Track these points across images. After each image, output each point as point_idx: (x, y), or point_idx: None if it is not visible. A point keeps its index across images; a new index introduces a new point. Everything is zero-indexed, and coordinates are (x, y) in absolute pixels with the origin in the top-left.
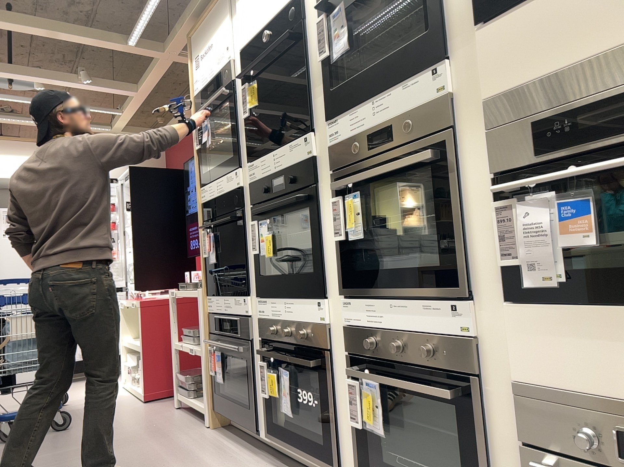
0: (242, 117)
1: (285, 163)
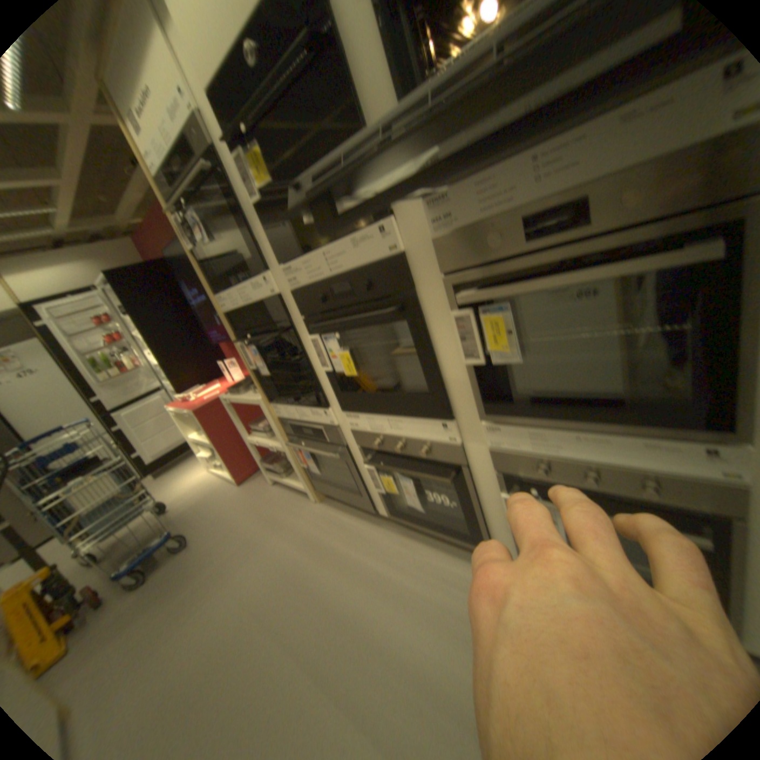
0: (249, 202)
1: (352, 265)
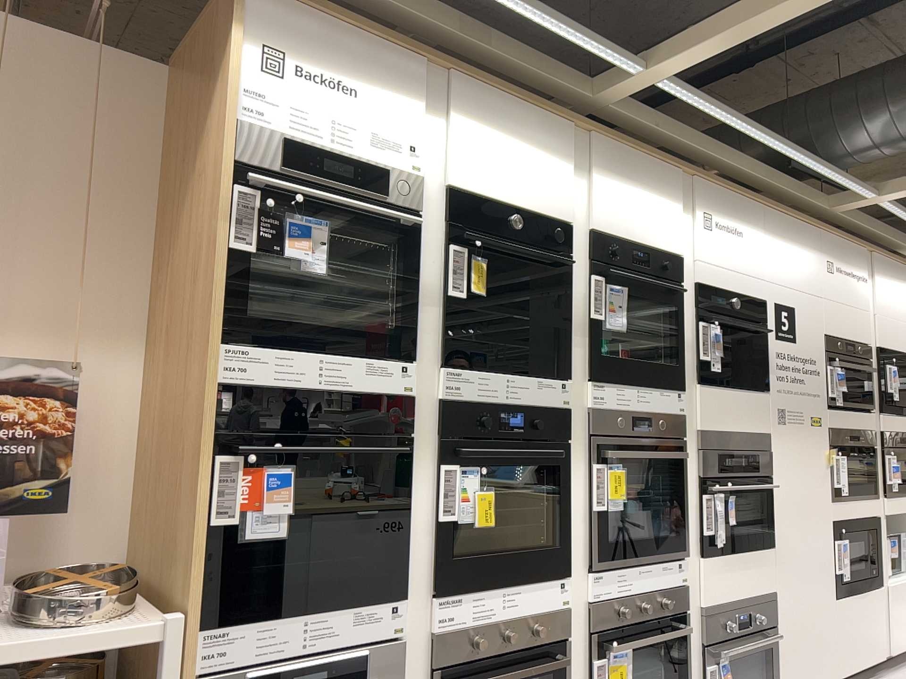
0: (432, 287)
1: (526, 398)
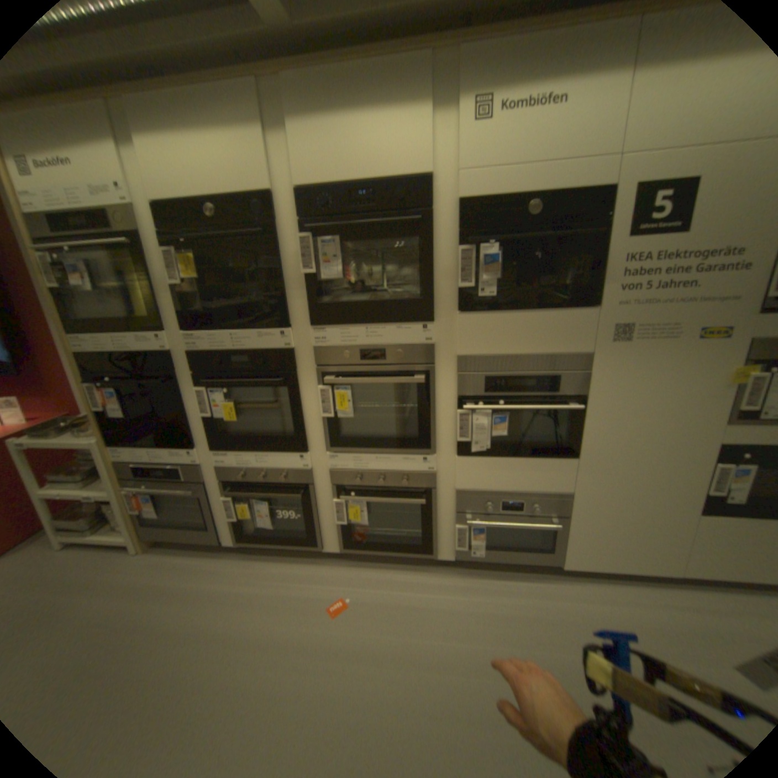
0: (161, 280)
1: (252, 348)
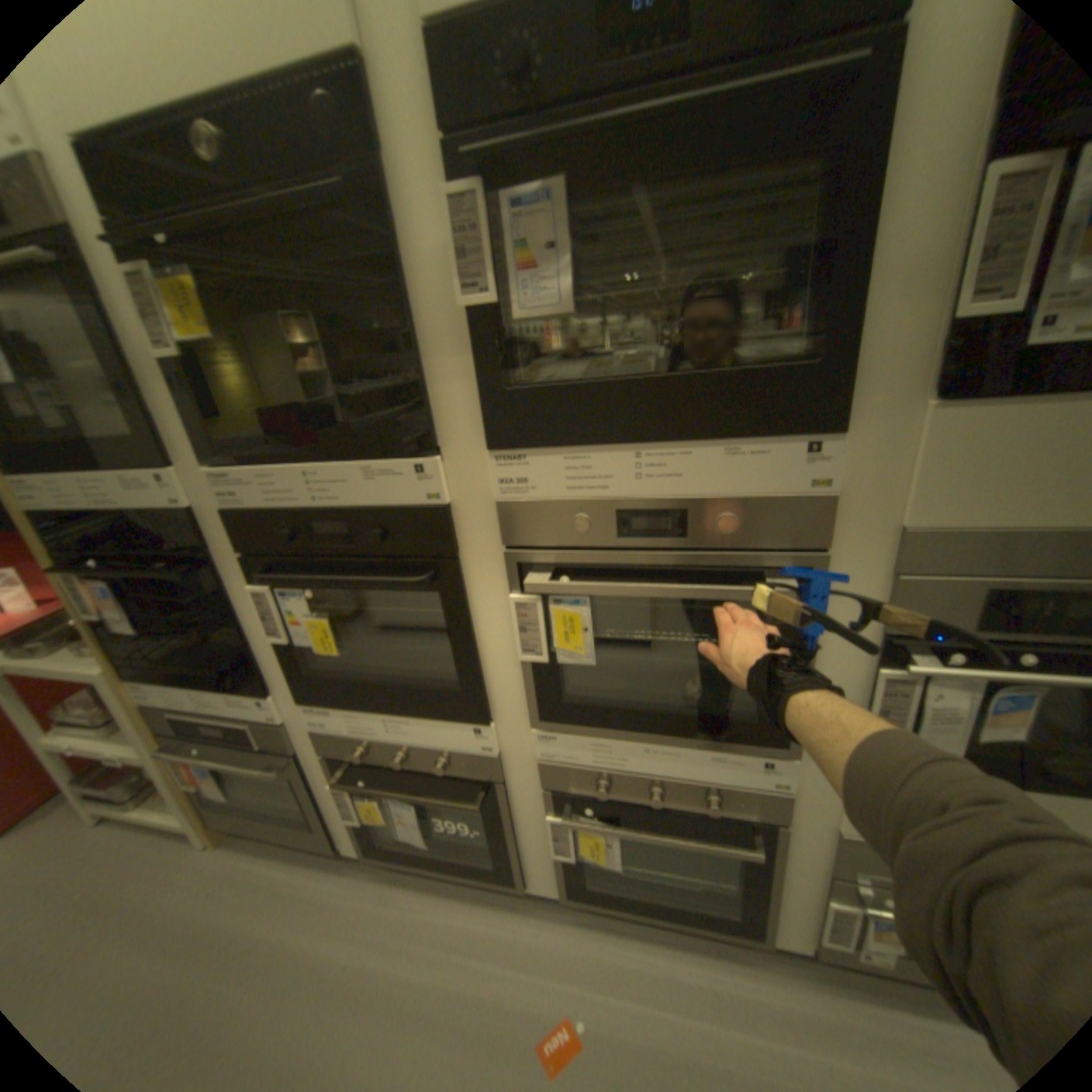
0: (144, 346)
1: (356, 501)
